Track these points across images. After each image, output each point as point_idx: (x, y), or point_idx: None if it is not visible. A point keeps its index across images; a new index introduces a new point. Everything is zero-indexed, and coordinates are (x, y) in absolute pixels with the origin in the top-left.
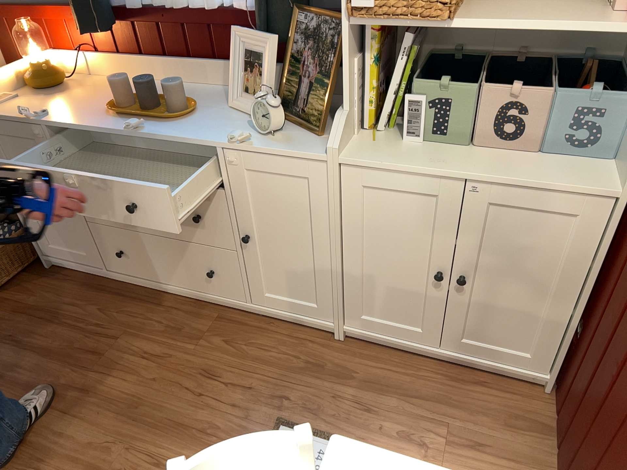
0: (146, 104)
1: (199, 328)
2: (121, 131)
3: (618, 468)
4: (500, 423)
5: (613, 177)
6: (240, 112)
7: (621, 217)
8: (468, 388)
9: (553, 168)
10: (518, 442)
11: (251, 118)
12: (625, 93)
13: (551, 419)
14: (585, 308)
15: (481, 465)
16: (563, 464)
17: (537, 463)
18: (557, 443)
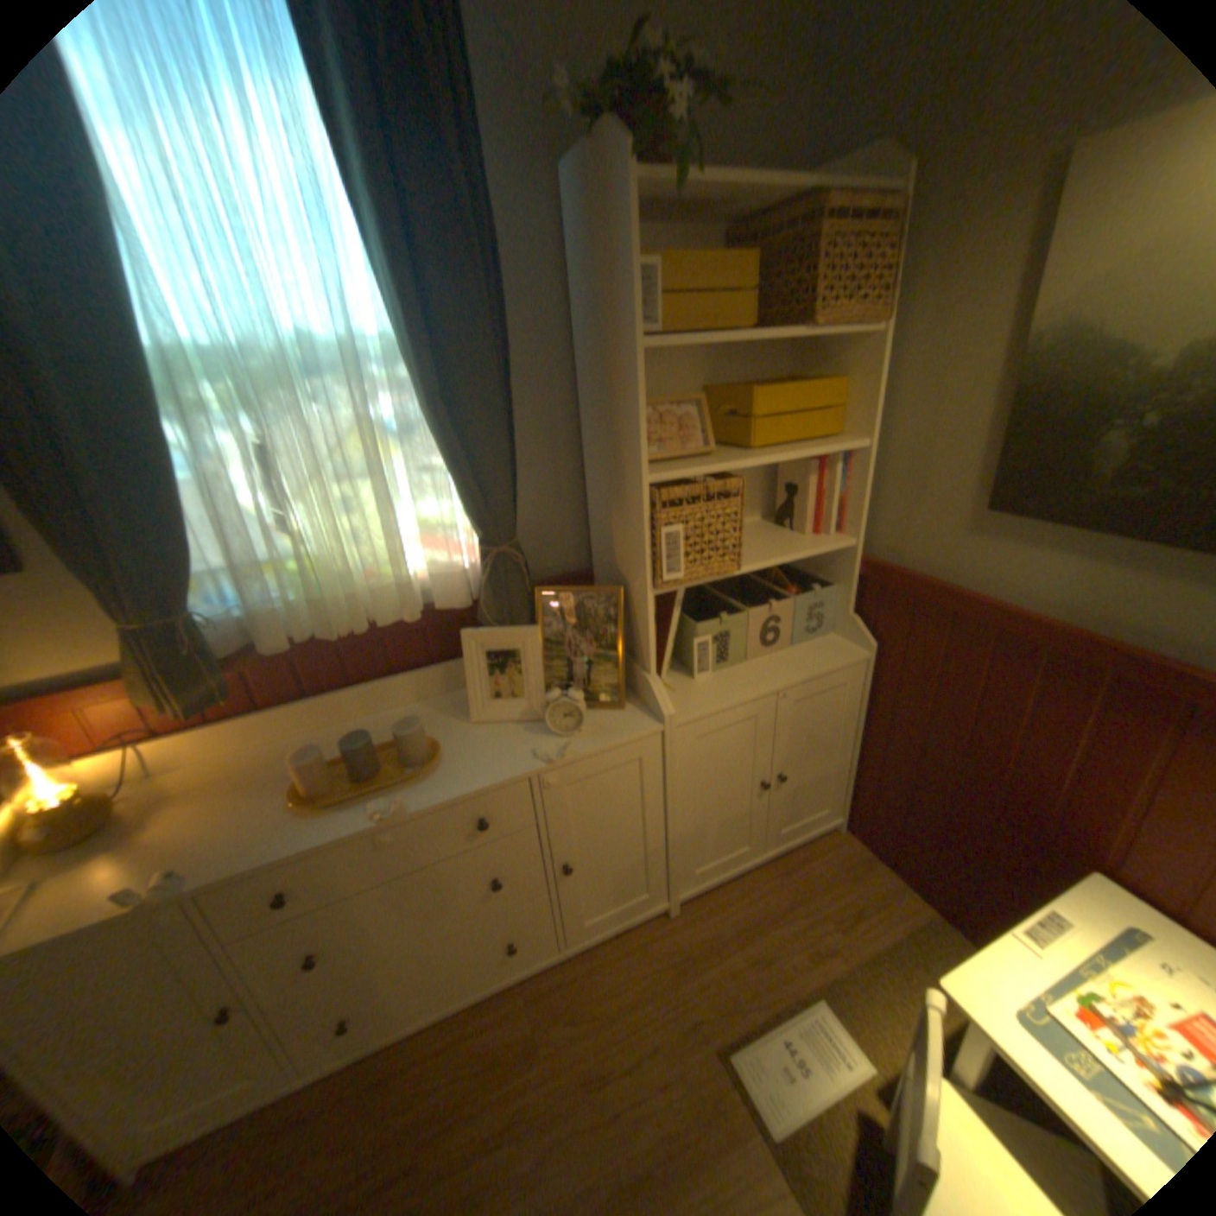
0: (355, 772)
1: (518, 1042)
2: (352, 828)
3: (1034, 845)
4: (853, 884)
5: (856, 642)
6: (489, 721)
7: (878, 668)
8: (807, 874)
9: (815, 651)
10: (877, 890)
11: (514, 722)
12: (827, 581)
13: (872, 853)
14: (864, 747)
15: (883, 932)
16: (929, 879)
17: (902, 895)
18: (900, 867)
